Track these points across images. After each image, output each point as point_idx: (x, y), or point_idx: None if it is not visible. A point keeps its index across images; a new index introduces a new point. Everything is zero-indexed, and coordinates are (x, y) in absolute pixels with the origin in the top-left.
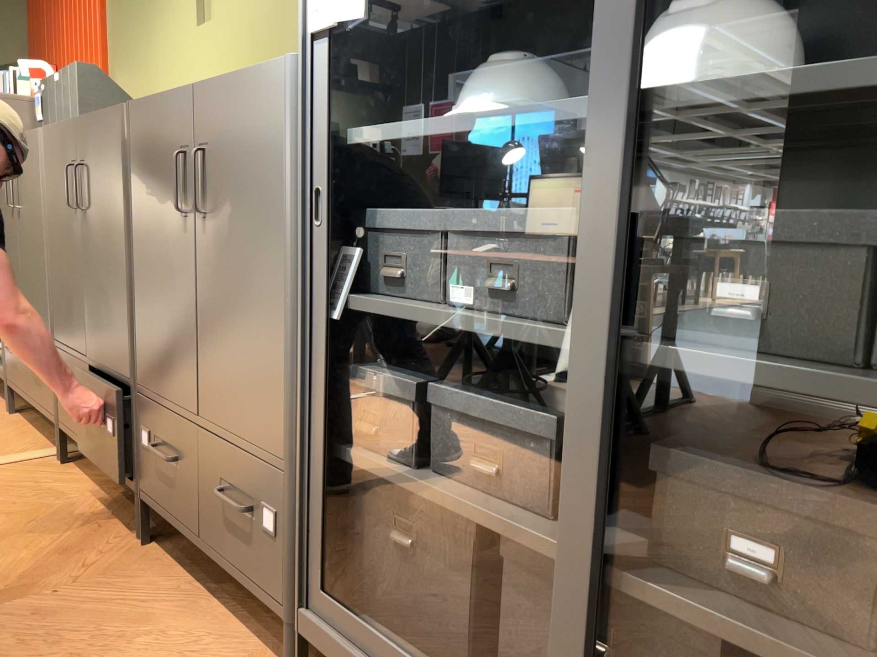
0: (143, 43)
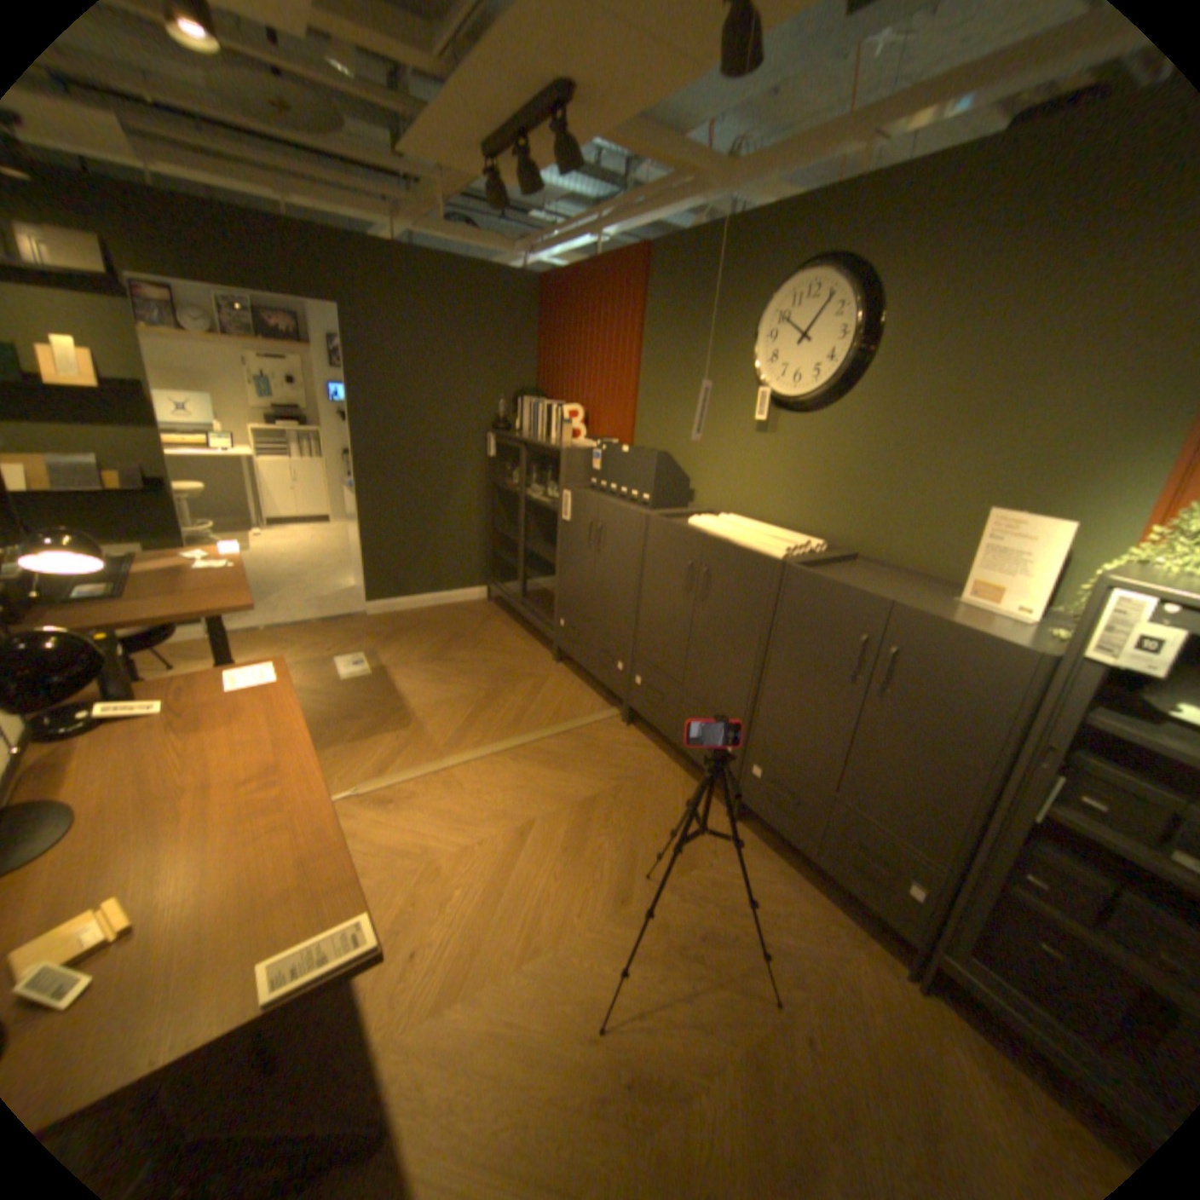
0: (684, 417)
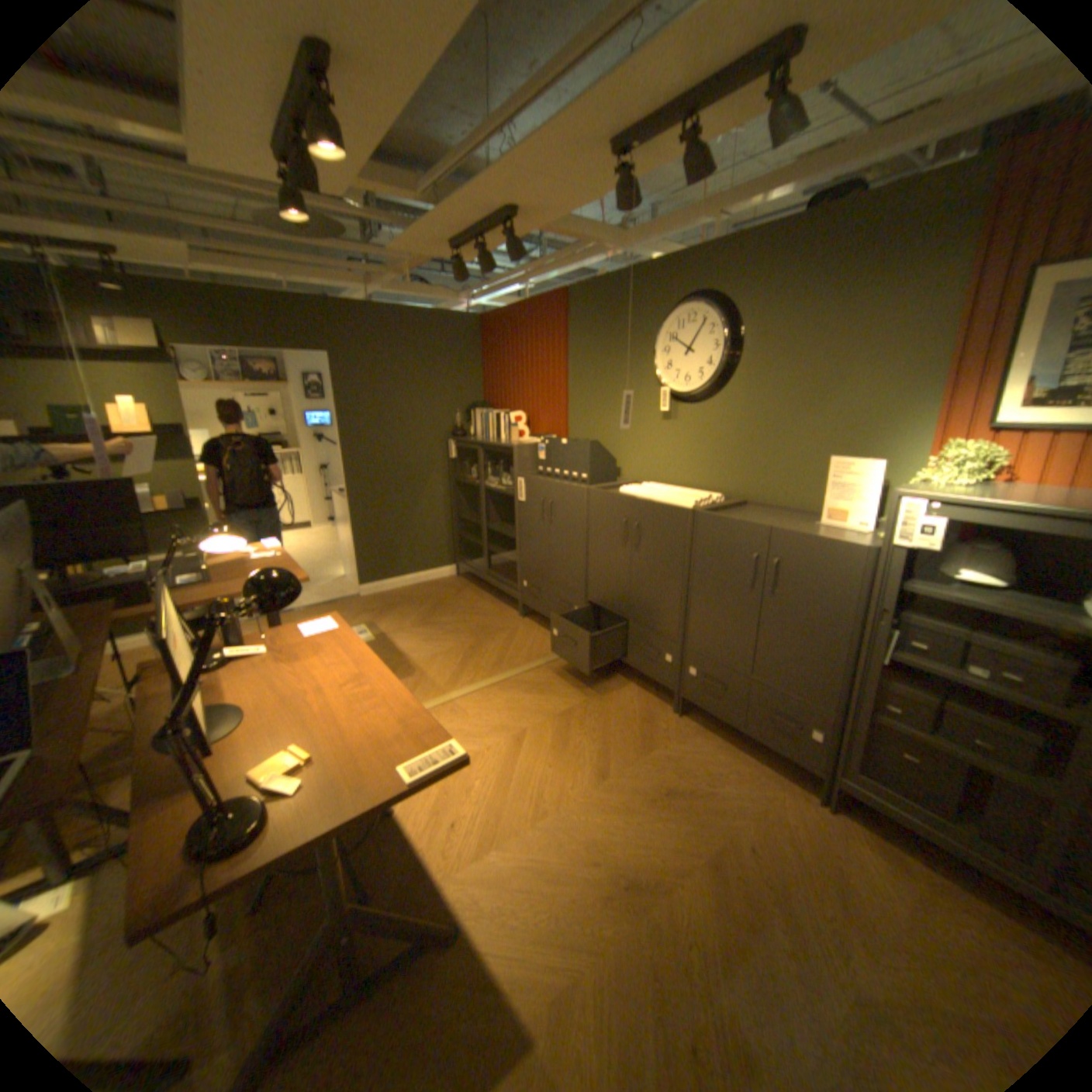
0: (606, 414)
